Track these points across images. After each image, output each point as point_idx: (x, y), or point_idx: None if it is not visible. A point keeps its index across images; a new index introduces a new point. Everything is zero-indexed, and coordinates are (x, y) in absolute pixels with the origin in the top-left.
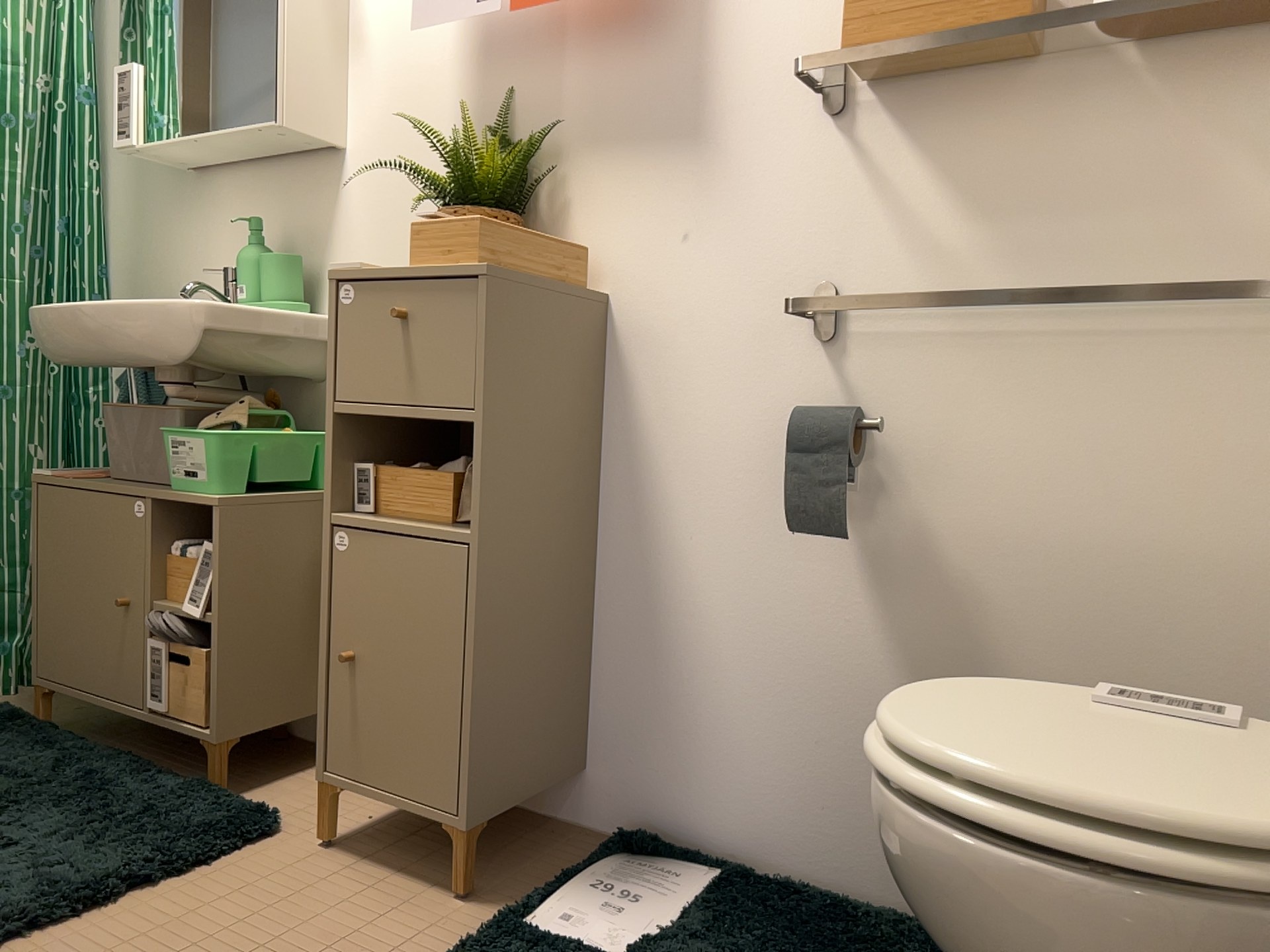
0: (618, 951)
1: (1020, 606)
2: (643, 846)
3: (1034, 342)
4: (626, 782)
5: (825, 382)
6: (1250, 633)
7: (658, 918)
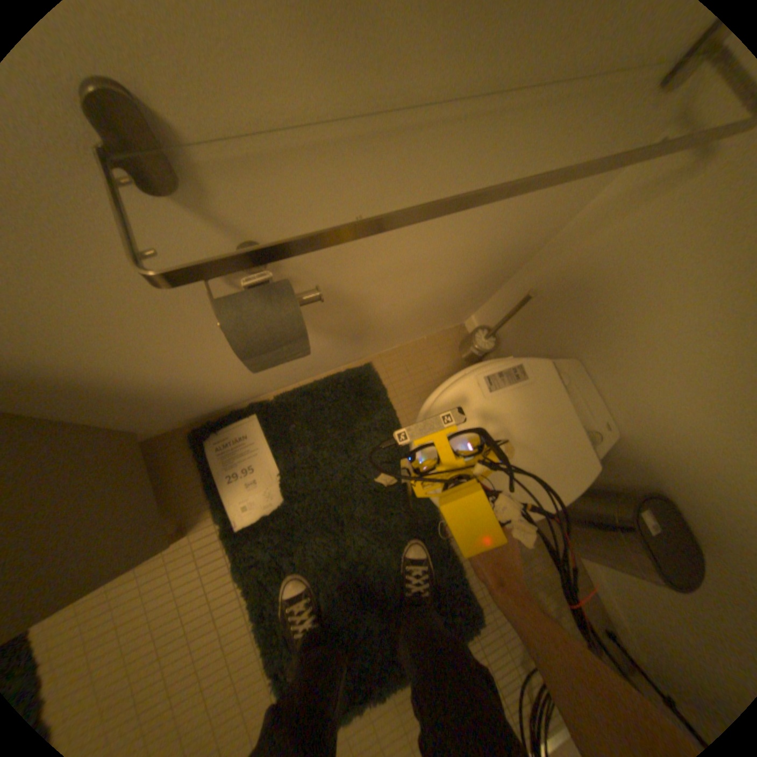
0: (280, 503)
1: (391, 292)
2: (208, 433)
3: (456, 133)
4: (168, 423)
5: (195, 230)
6: (493, 258)
7: (273, 474)
